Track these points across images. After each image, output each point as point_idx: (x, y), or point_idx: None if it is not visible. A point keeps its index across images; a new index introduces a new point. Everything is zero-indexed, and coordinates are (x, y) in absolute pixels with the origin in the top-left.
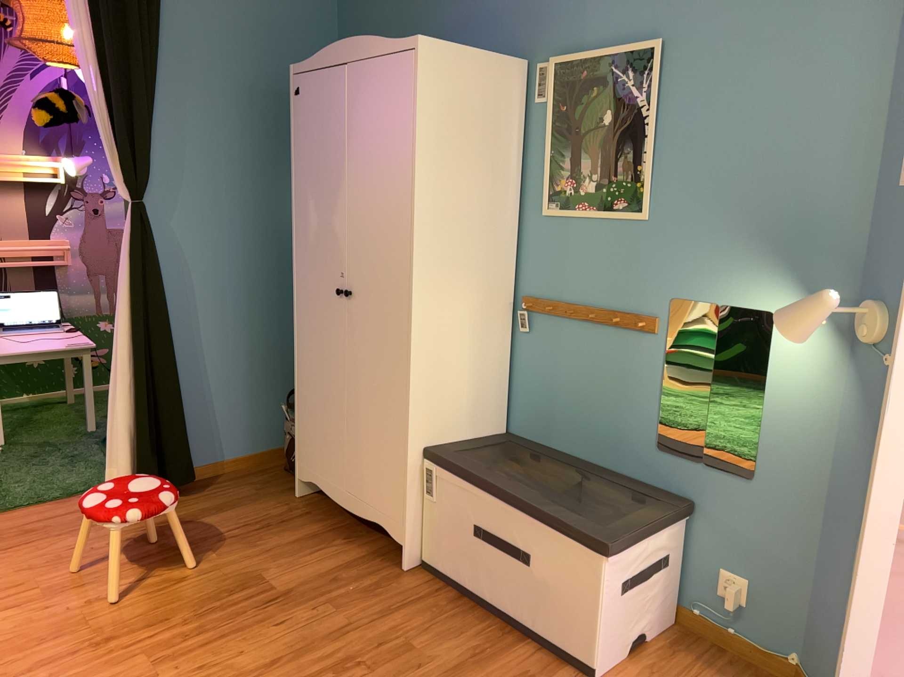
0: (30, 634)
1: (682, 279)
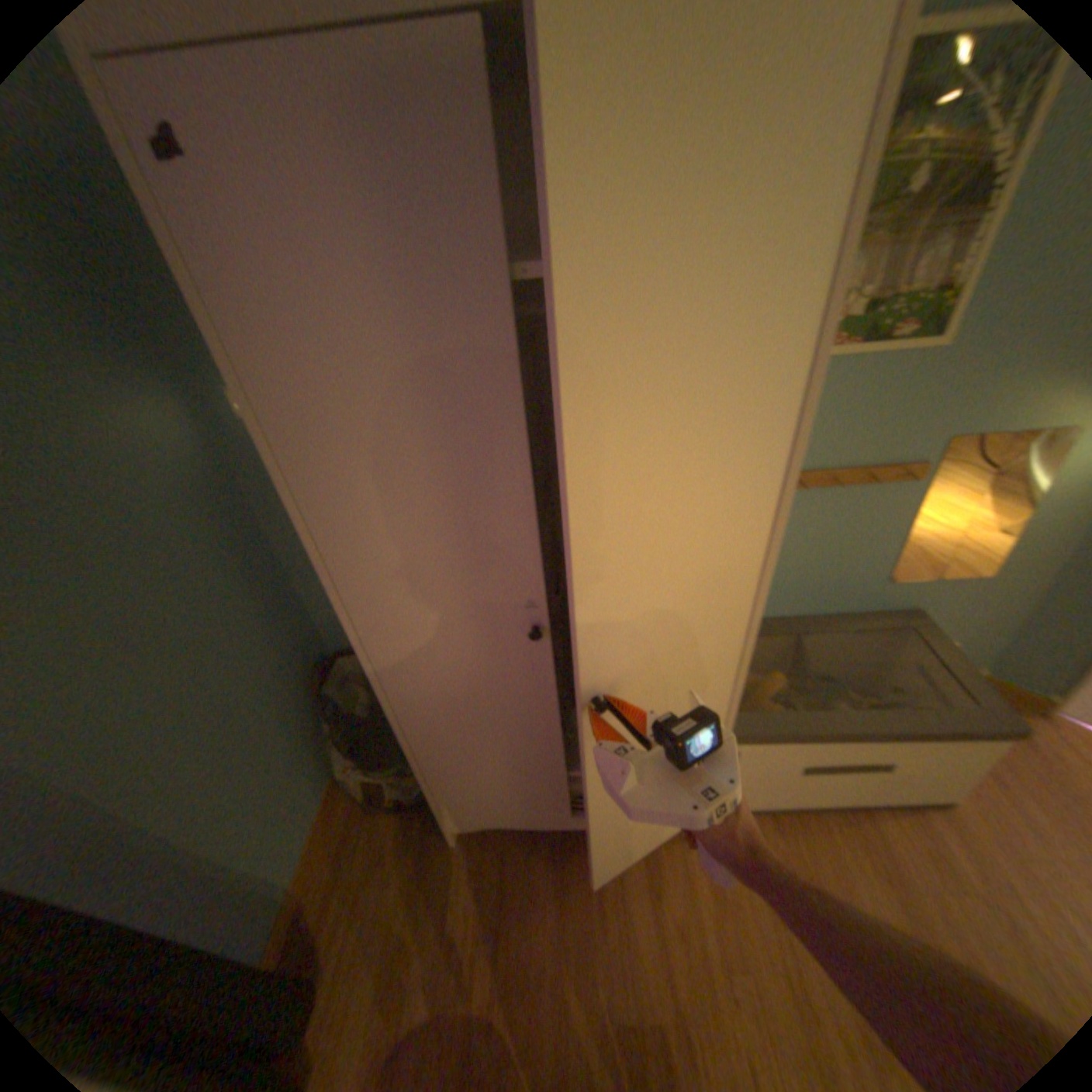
0: None
1: (976, 412)
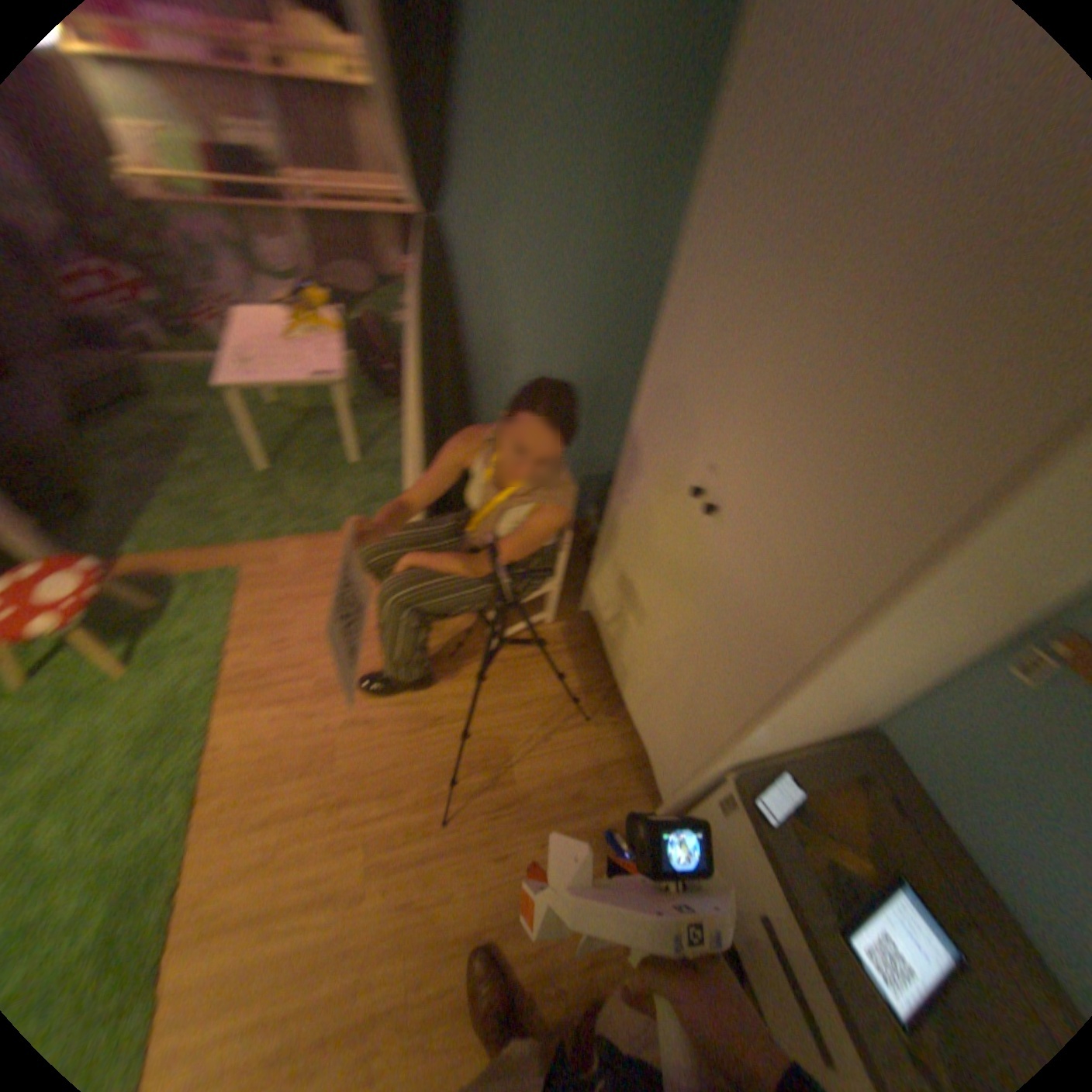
0: (284, 761)
1: None
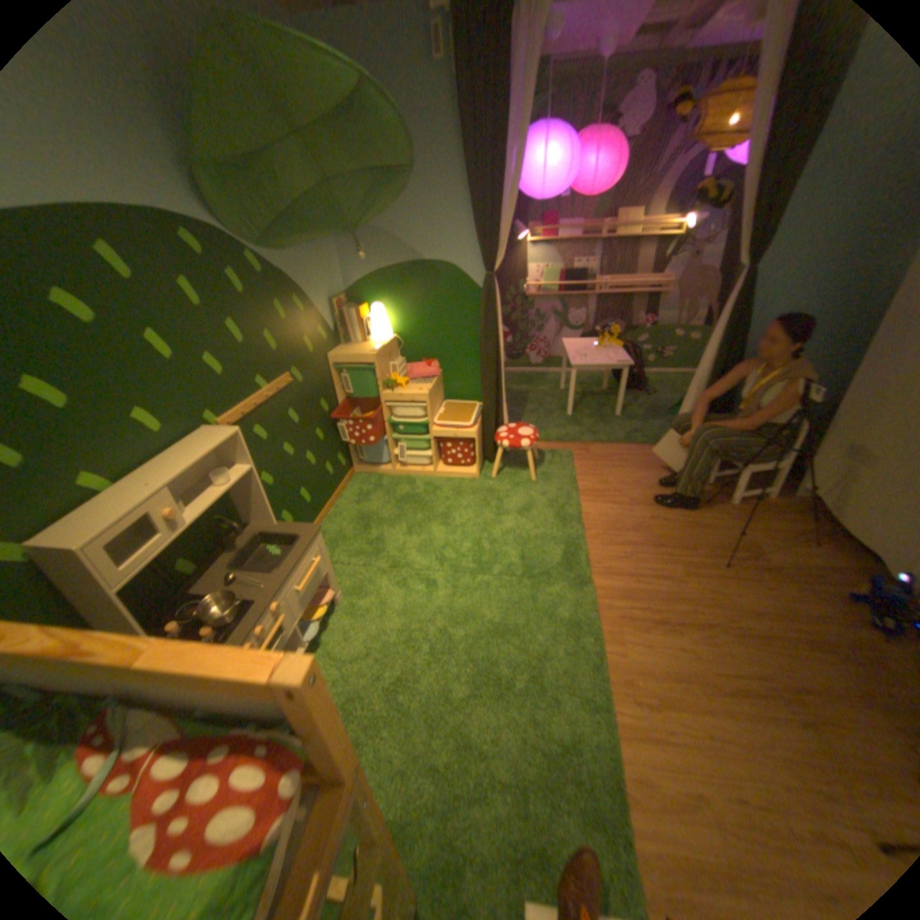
0: (623, 524)
1: None
